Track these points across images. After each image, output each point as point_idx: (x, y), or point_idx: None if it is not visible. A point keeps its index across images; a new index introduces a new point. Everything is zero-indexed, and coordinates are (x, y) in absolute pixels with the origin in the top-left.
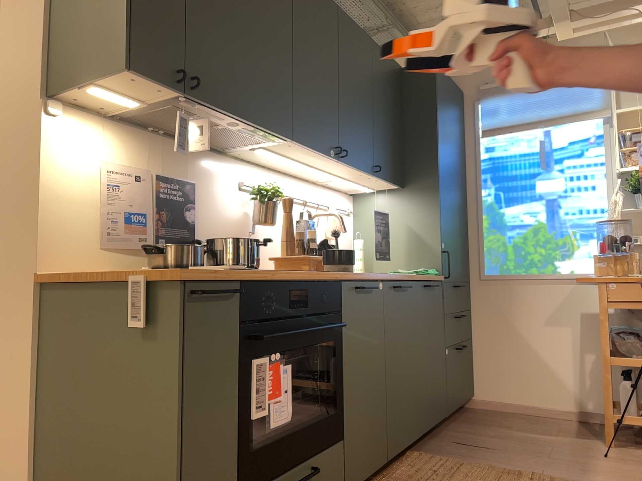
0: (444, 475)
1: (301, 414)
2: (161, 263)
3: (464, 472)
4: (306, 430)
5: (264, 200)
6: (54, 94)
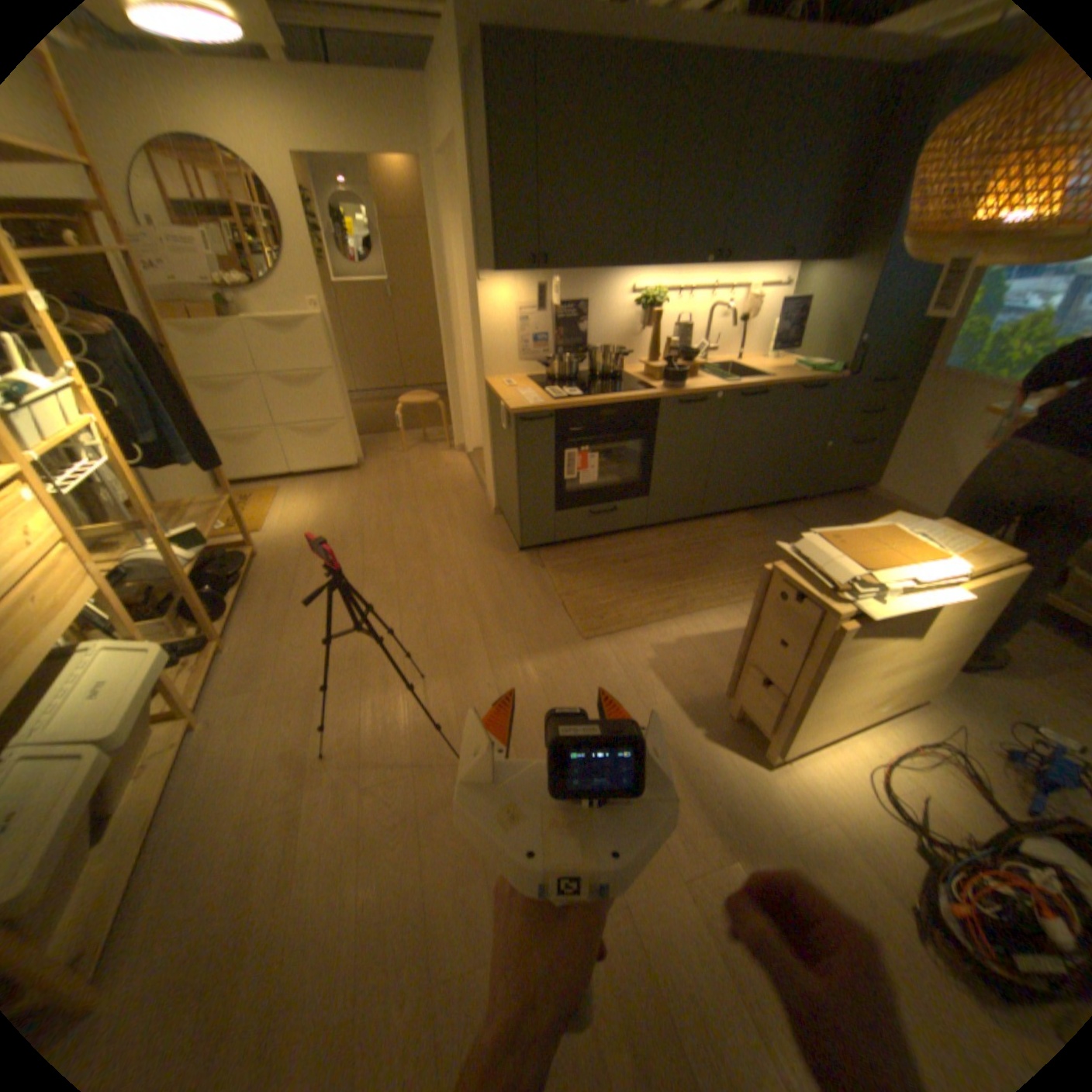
0: (739, 536)
1: (625, 475)
2: (548, 372)
3: (758, 539)
4: (622, 485)
5: (651, 303)
6: (478, 268)
